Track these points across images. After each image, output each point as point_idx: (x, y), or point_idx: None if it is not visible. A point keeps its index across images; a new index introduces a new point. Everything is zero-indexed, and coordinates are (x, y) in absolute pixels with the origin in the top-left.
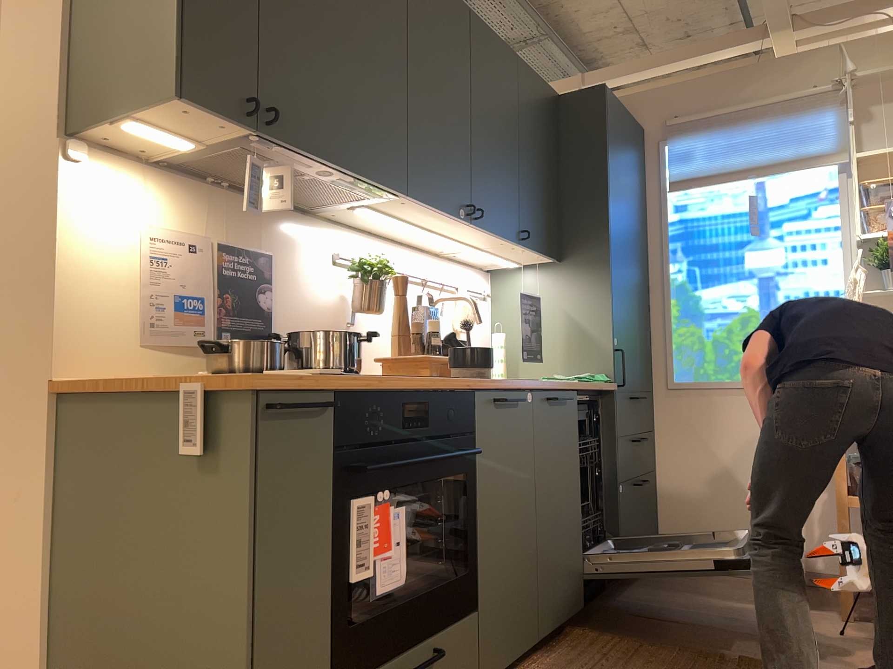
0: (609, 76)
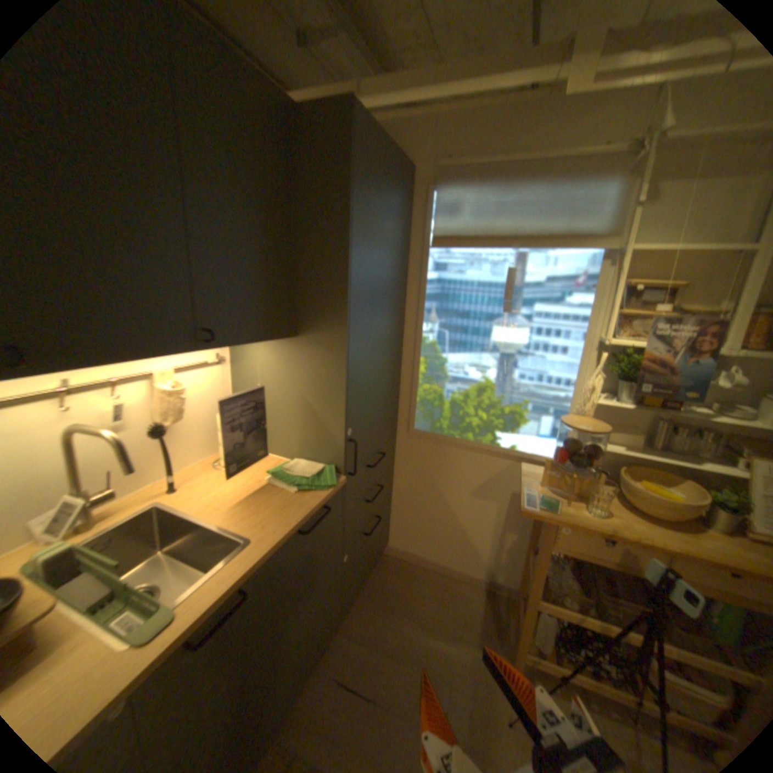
0: (388, 88)
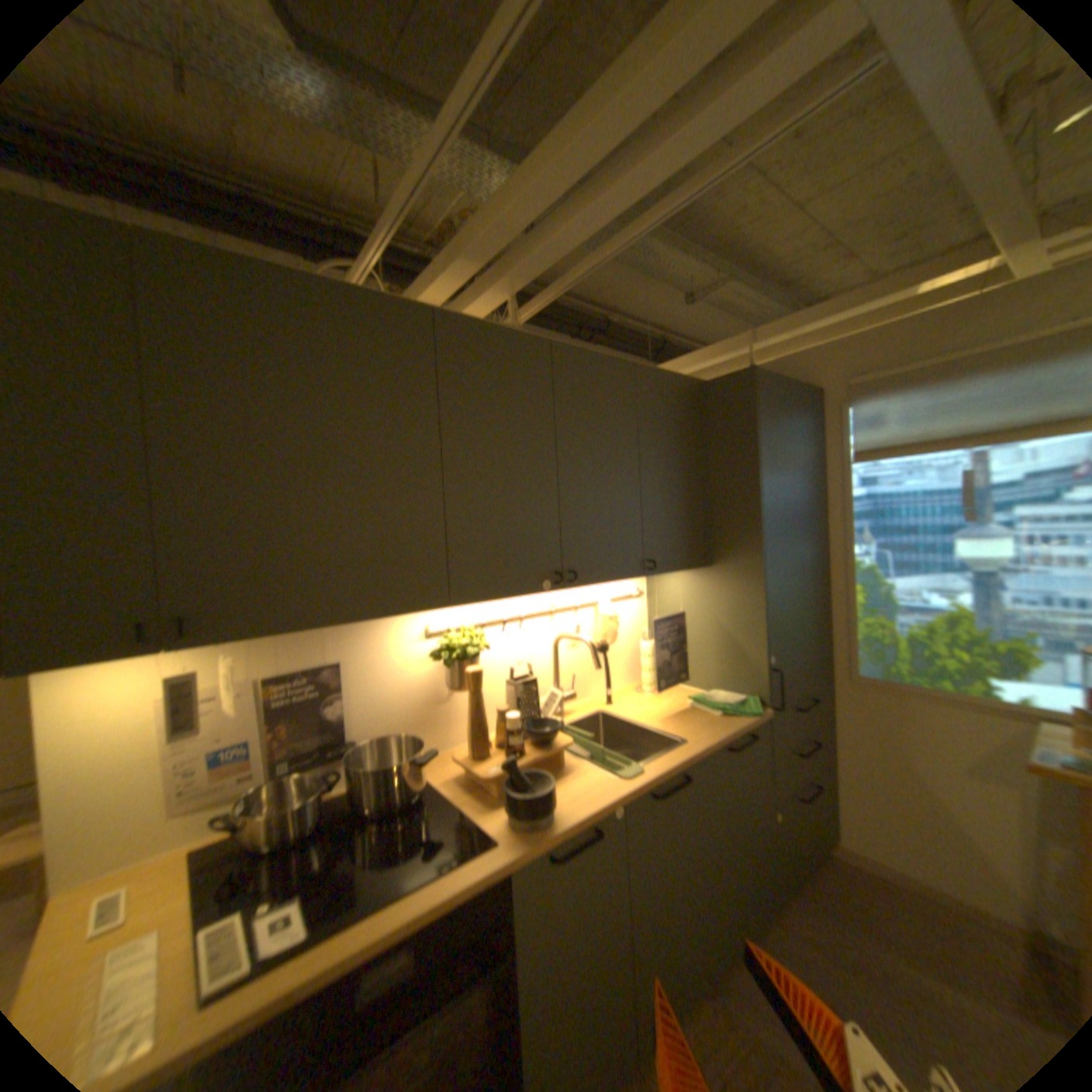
0: (782, 327)
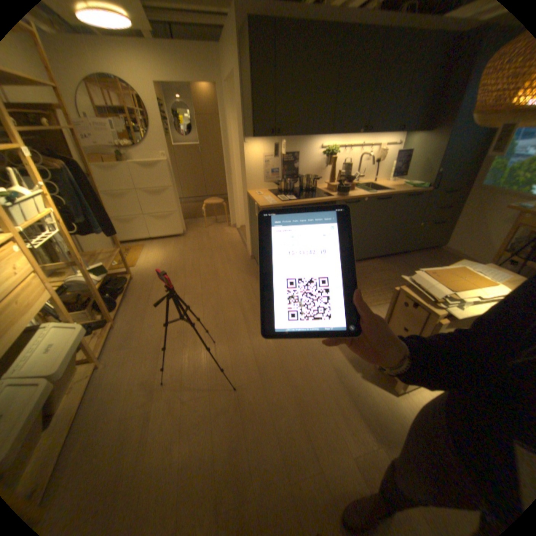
0: None
